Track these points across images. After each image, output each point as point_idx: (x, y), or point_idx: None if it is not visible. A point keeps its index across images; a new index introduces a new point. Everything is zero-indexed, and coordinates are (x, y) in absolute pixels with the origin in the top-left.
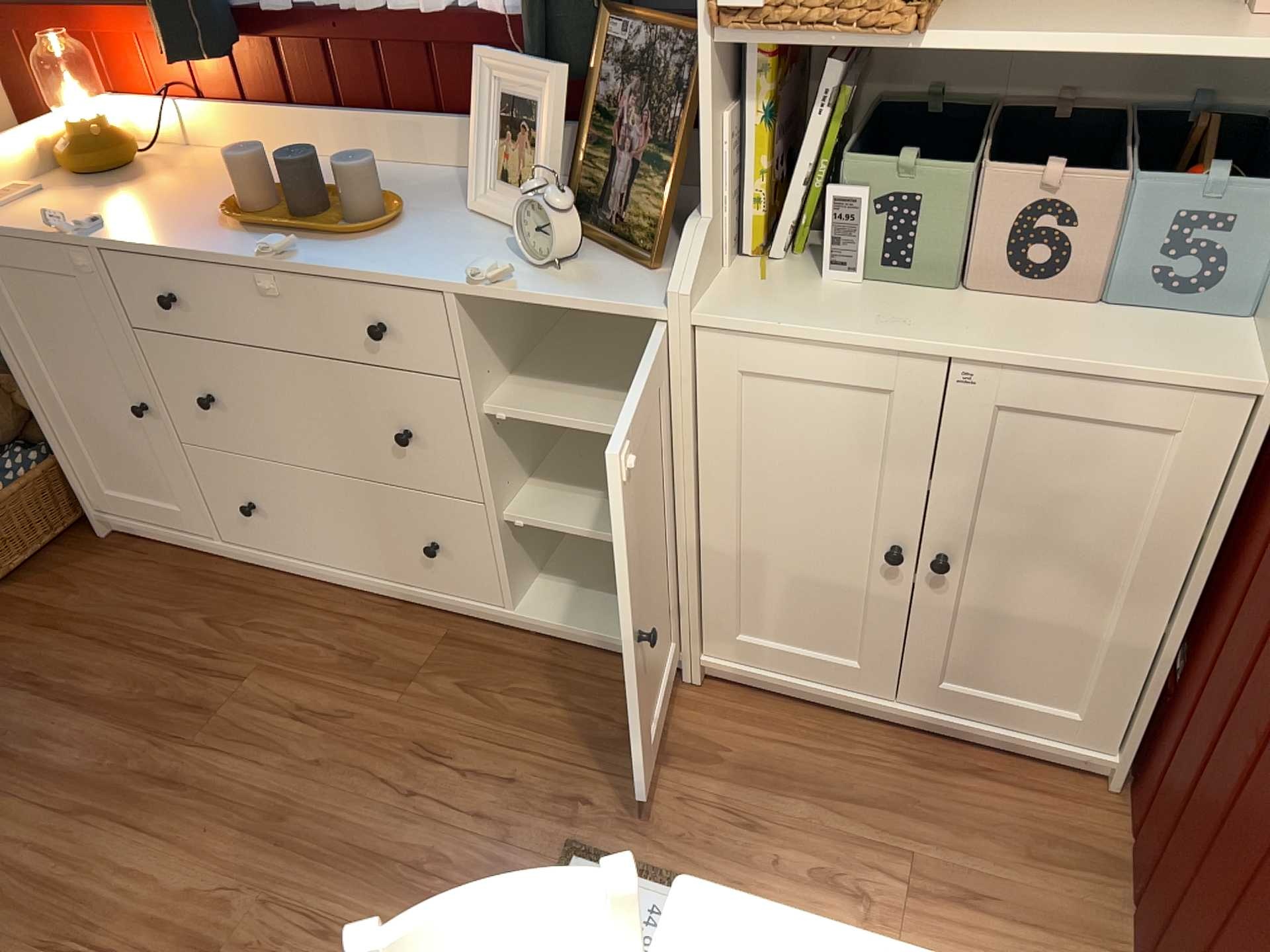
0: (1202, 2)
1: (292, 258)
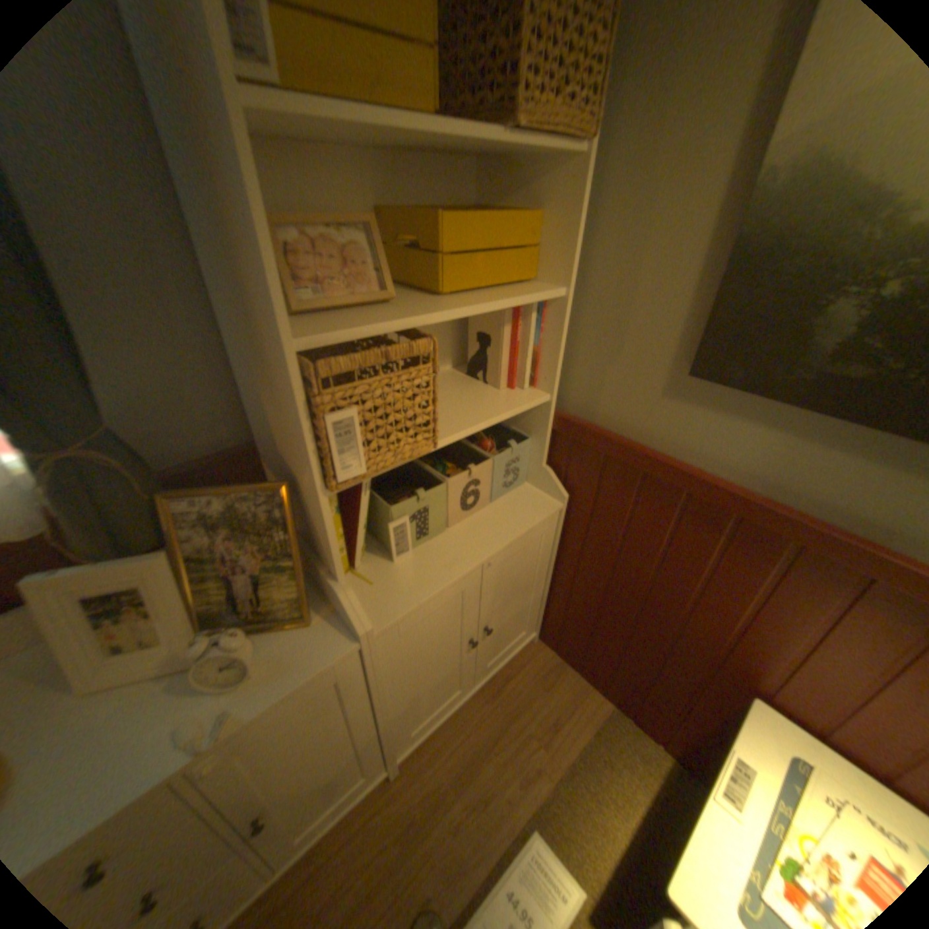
0: (471, 389)
1: None
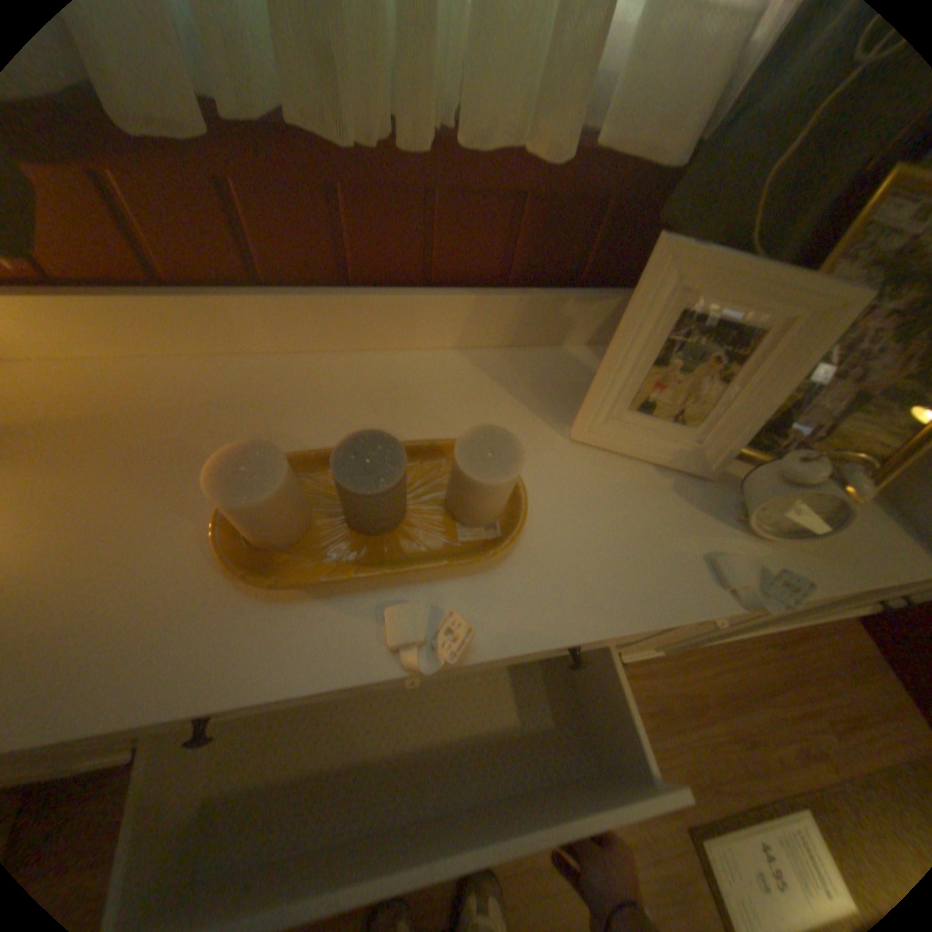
0: None
1: (467, 647)
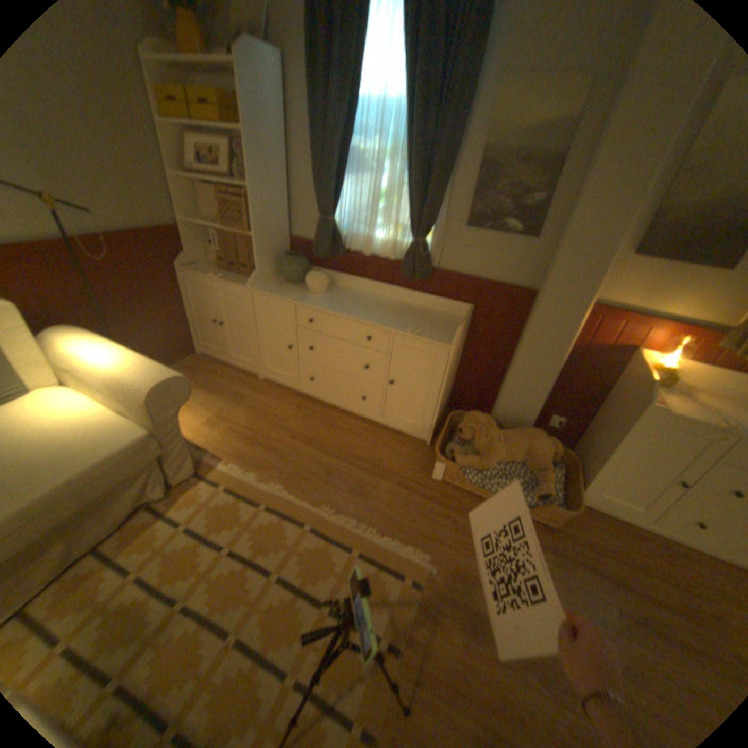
0: None
1: None
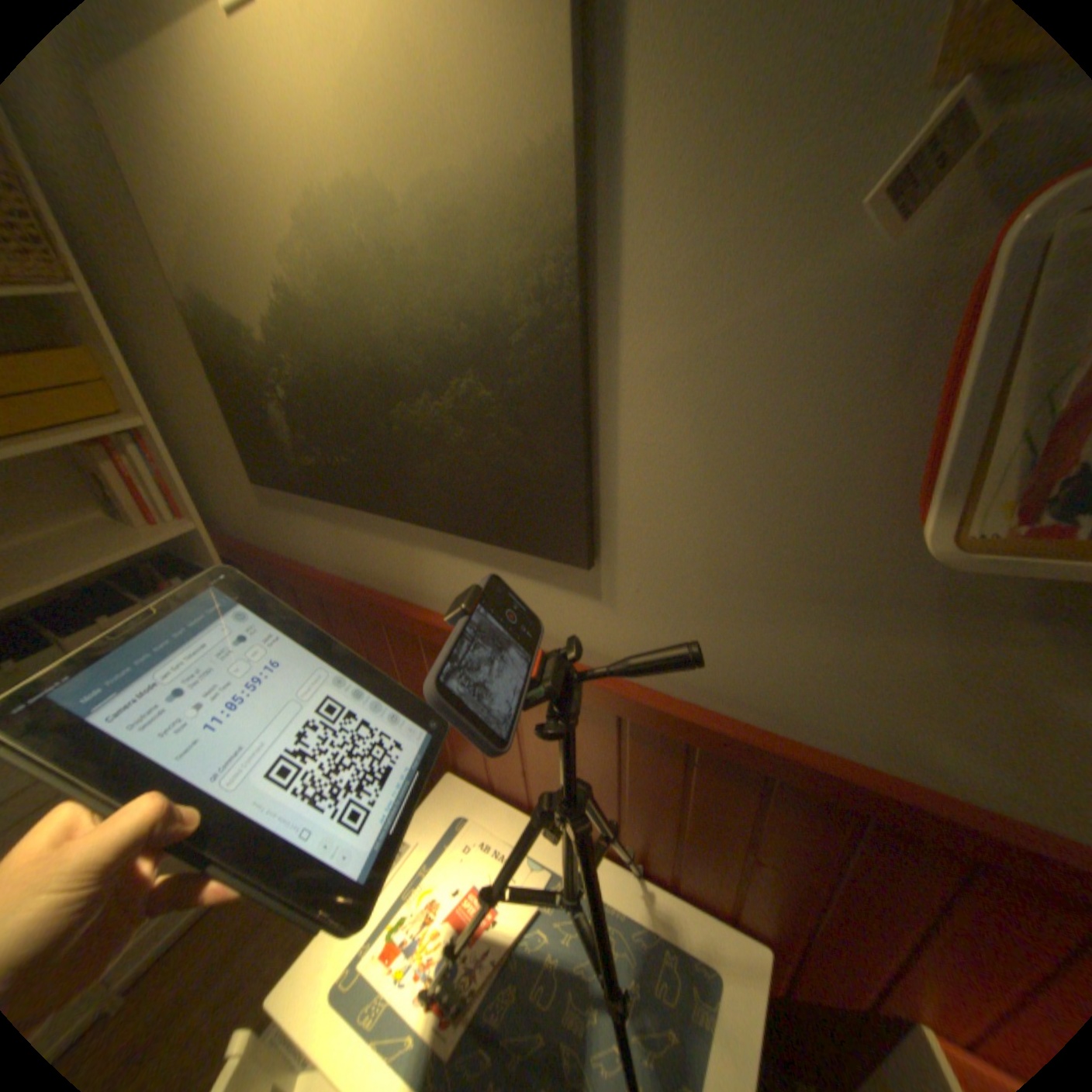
0: (105, 534)
1: None
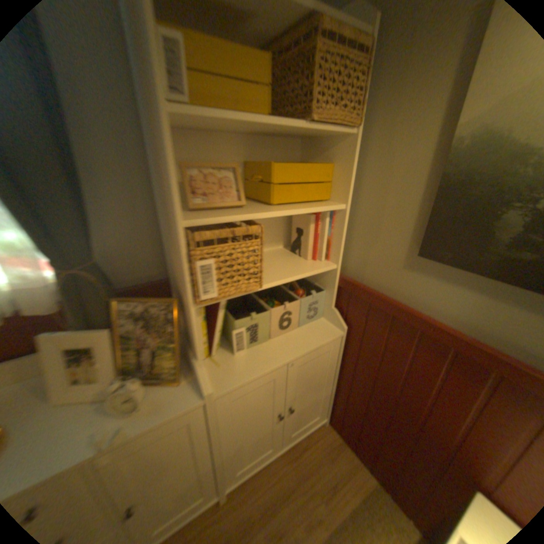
0: (291, 259)
1: None
